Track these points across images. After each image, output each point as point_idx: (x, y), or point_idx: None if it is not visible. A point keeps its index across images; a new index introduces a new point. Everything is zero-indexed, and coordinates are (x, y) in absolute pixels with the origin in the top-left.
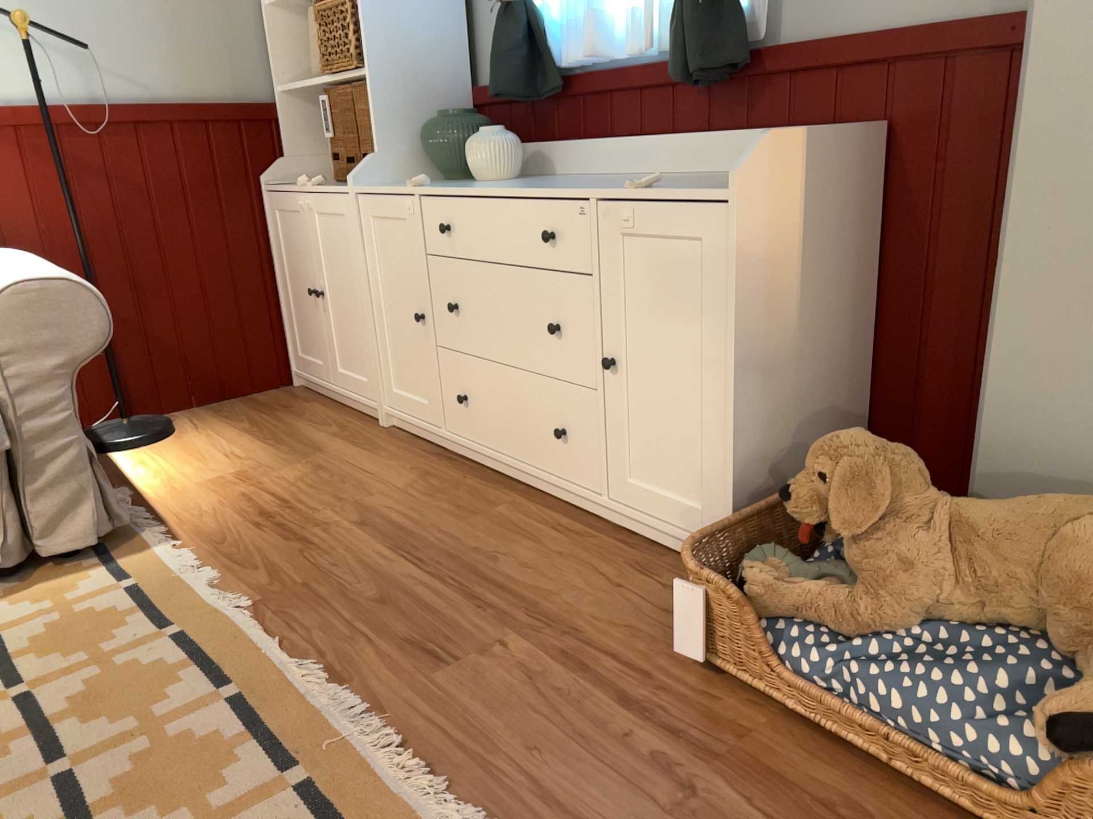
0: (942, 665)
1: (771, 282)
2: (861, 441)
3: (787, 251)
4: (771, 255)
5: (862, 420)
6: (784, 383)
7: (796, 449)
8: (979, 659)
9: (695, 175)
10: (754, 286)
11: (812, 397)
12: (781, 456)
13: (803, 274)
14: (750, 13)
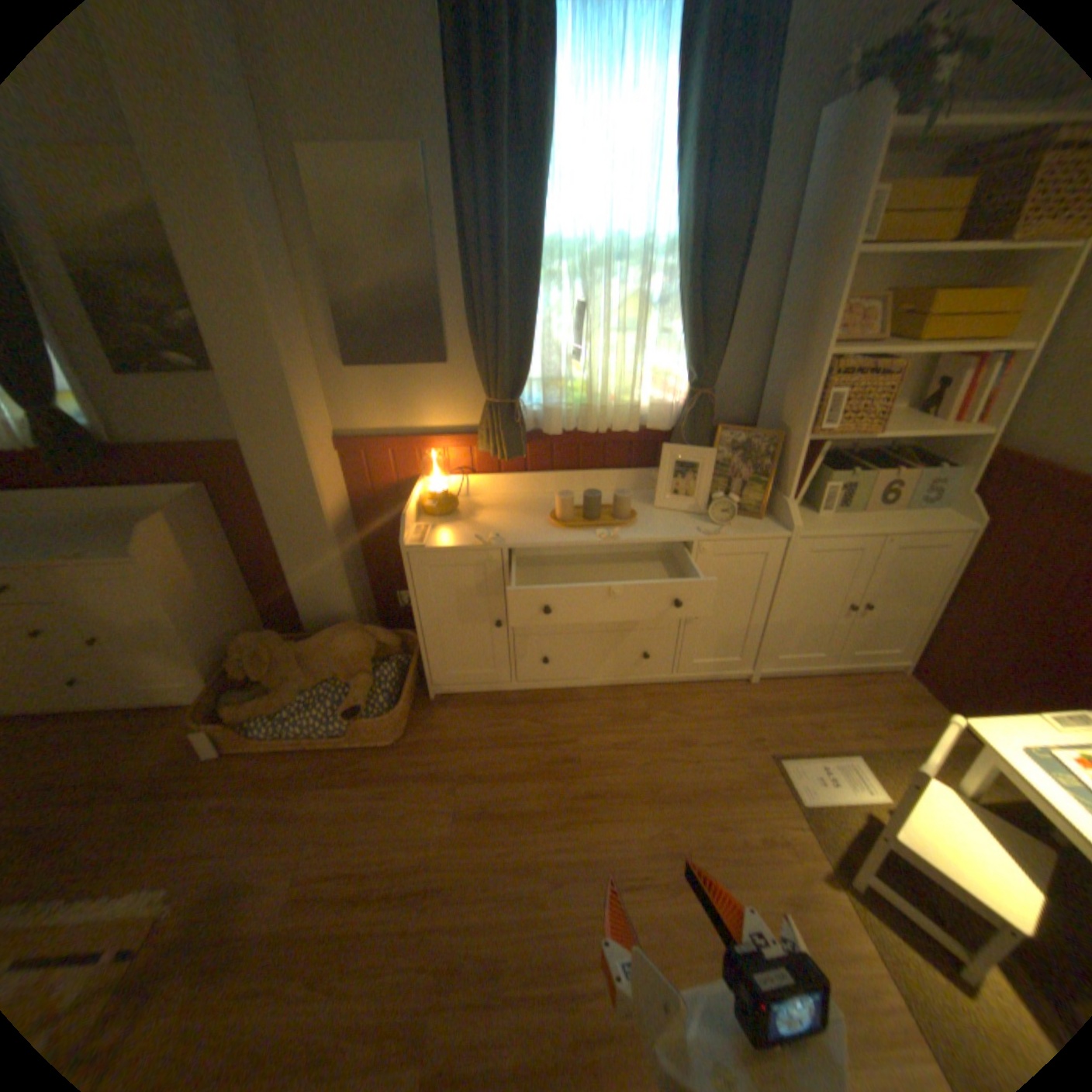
0: (308, 710)
1: (177, 583)
2: (249, 640)
3: (179, 565)
4: (171, 572)
5: (252, 603)
6: (204, 617)
7: (224, 637)
8: (320, 701)
9: (99, 515)
10: (168, 591)
11: (222, 612)
12: (218, 645)
13: (192, 569)
14: (95, 428)
